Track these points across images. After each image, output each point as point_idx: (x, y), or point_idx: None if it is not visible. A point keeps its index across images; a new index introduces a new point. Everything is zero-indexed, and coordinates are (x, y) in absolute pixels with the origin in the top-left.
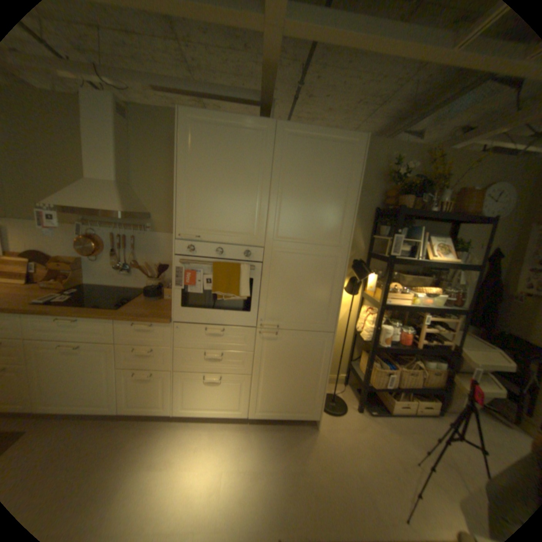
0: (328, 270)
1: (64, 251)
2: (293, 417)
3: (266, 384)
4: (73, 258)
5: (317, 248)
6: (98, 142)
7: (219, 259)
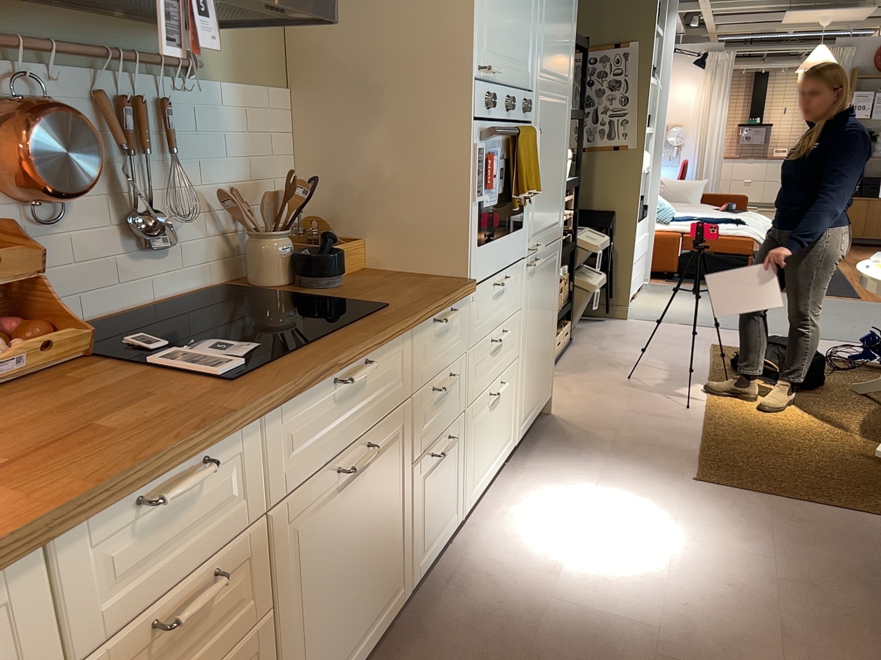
0: (563, 129)
1: None
2: (540, 406)
3: (528, 363)
4: None
5: (560, 90)
6: None
7: (508, 122)
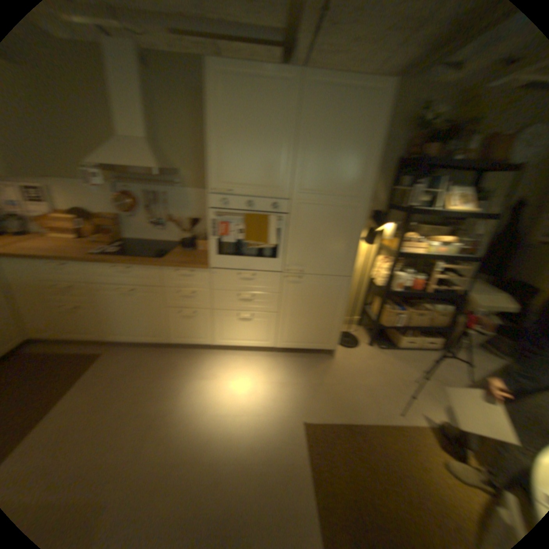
0: (350, 220)
1: (108, 207)
2: (315, 347)
3: (292, 320)
4: (116, 213)
5: (341, 199)
6: (130, 97)
7: (252, 211)
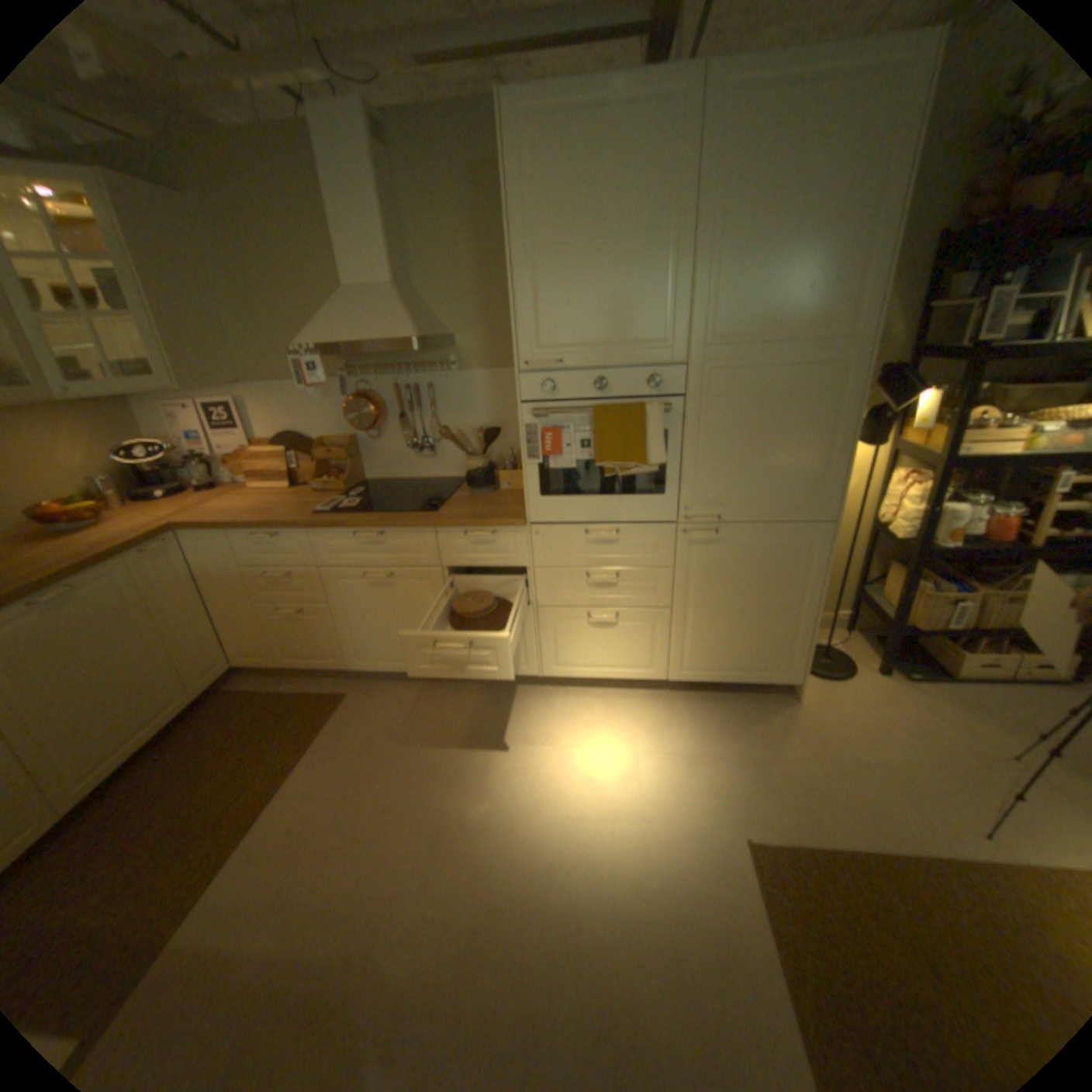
0: (826, 393)
1: (328, 428)
2: (752, 678)
3: (698, 623)
4: (344, 437)
5: (802, 348)
6: (352, 210)
7: (601, 400)
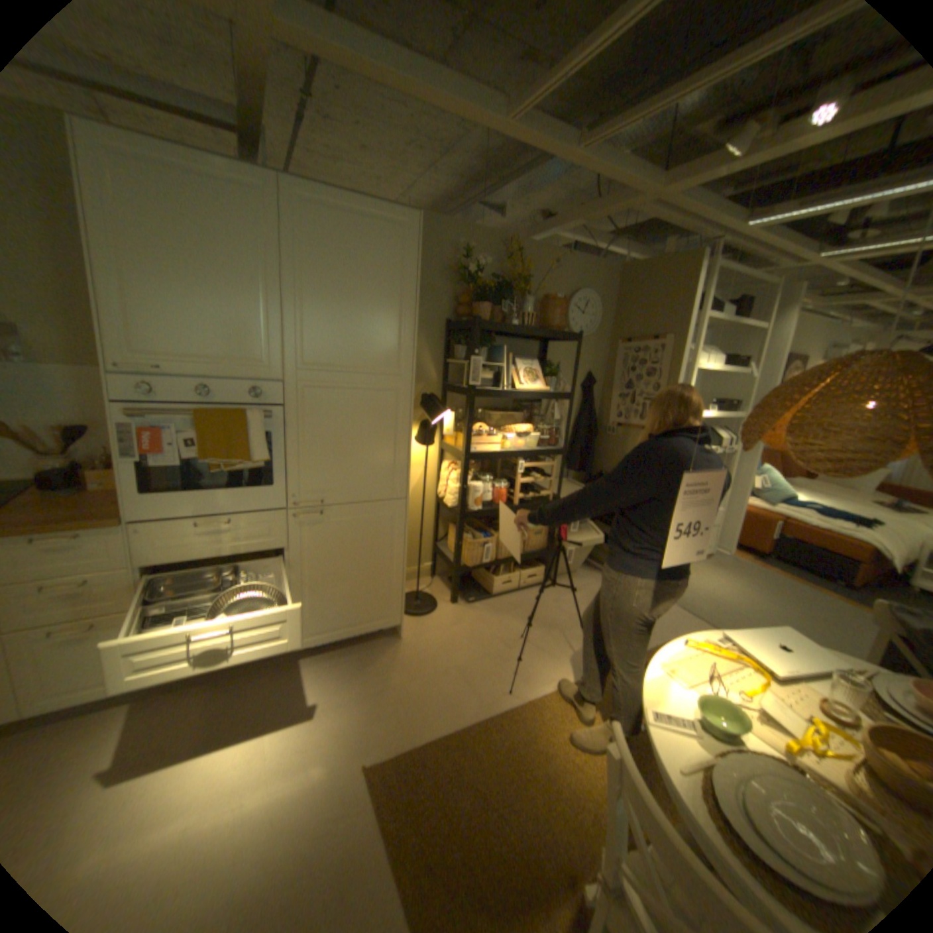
0: (388, 411)
1: None
2: (363, 630)
3: (314, 593)
4: None
5: (368, 379)
6: None
7: (205, 405)
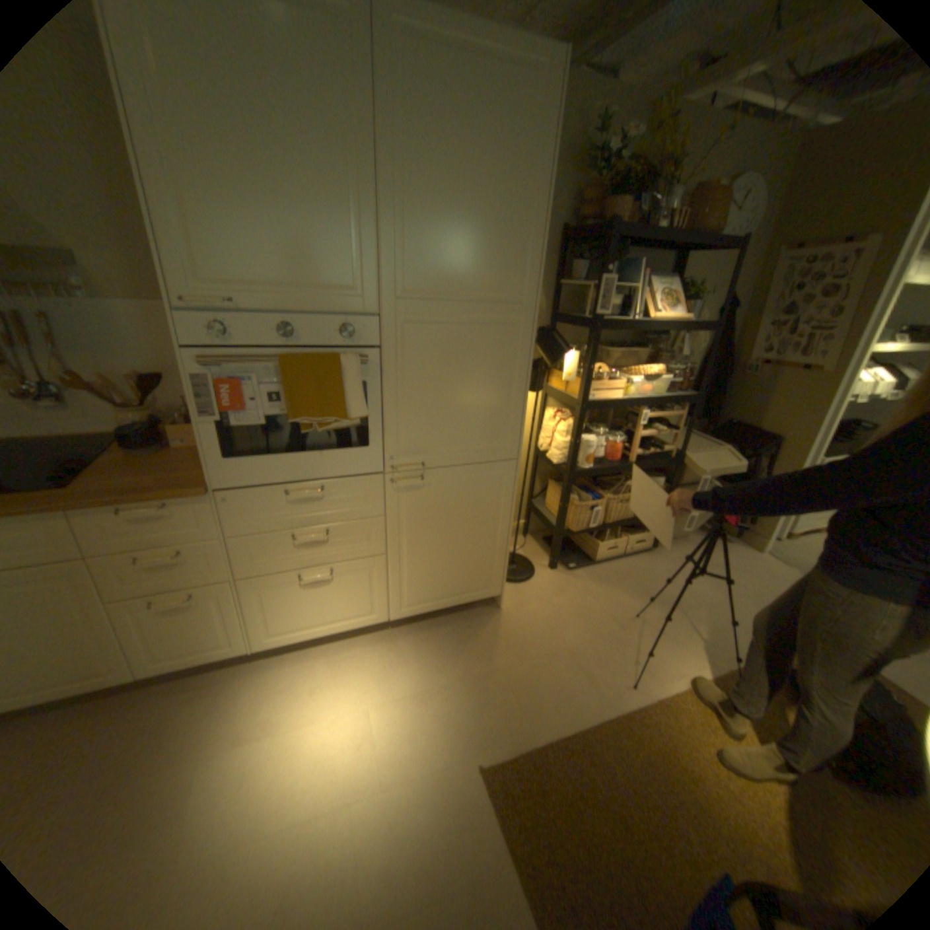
0: (504, 351)
1: None
2: (462, 600)
3: (413, 563)
4: None
5: (482, 309)
6: None
7: (289, 348)
